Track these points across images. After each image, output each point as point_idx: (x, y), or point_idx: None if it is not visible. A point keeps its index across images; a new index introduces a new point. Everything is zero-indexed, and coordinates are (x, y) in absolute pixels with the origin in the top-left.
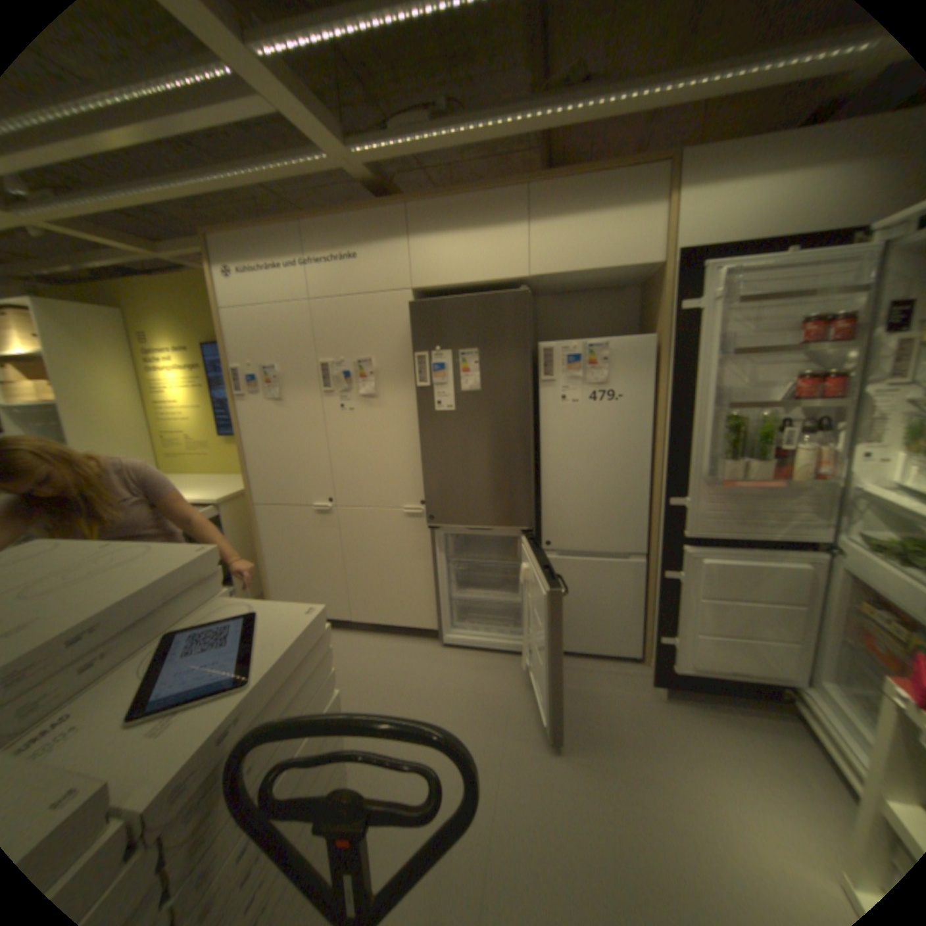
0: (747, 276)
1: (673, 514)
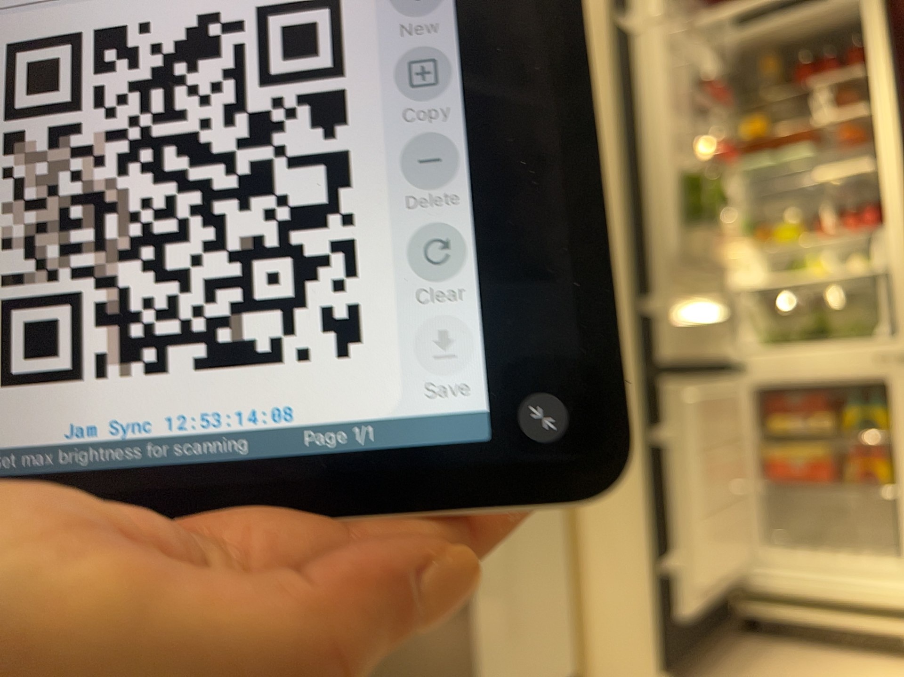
0: (661, 6)
1: (646, 326)
